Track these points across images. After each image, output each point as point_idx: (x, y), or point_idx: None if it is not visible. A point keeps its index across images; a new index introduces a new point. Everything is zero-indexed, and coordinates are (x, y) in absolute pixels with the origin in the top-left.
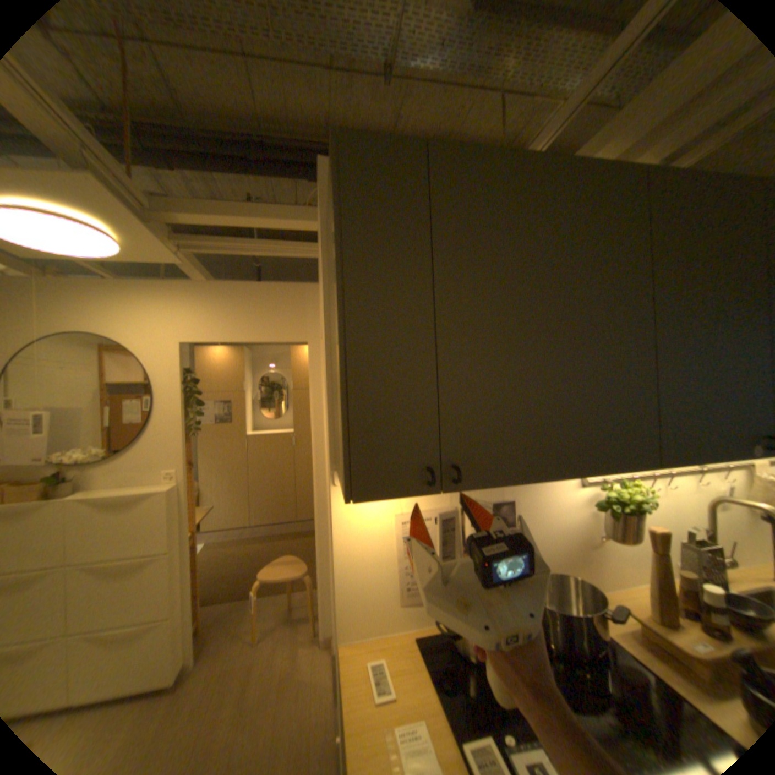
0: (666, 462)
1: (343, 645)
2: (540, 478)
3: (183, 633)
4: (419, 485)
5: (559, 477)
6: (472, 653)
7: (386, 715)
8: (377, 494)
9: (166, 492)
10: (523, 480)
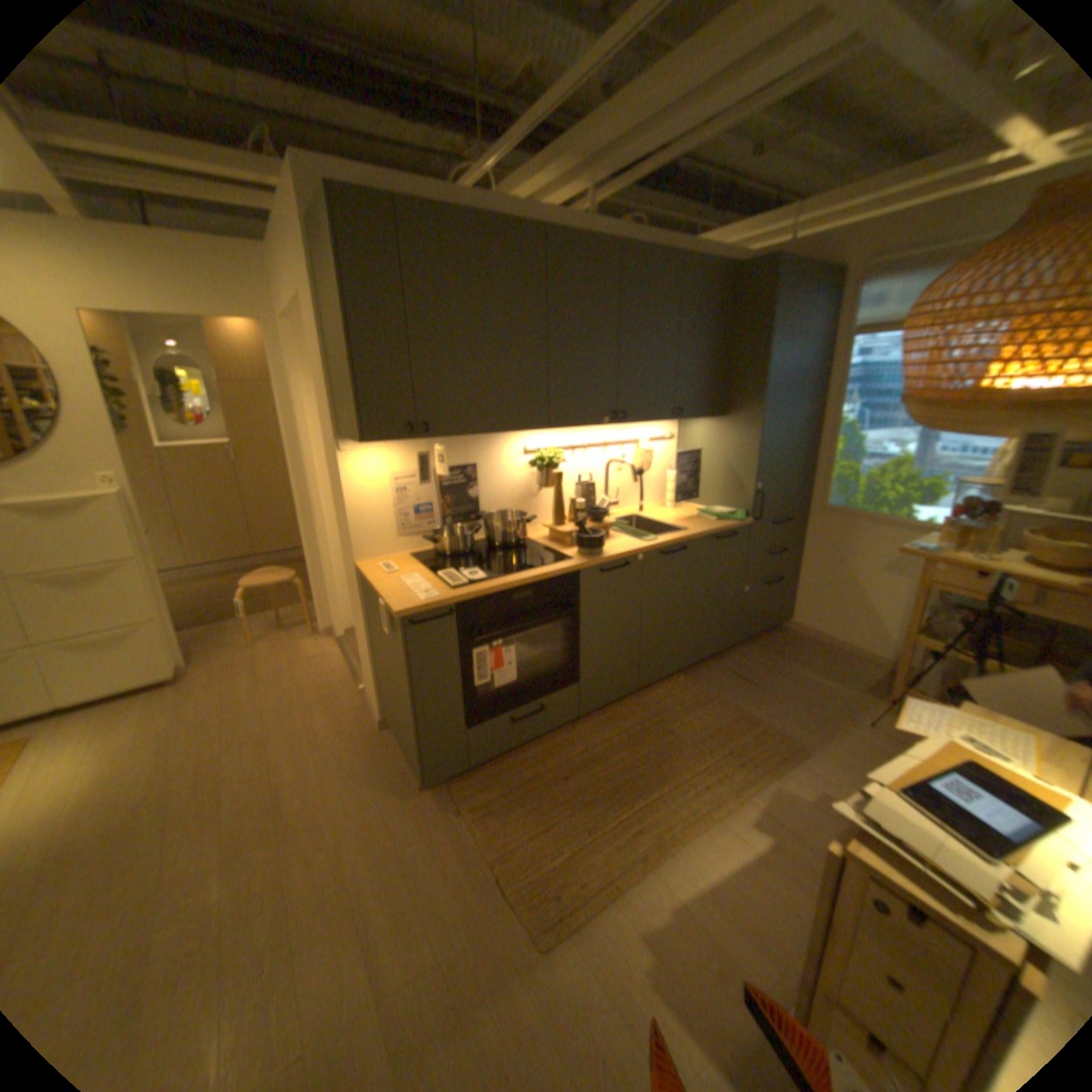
0: (554, 429)
1: (357, 564)
2: (476, 436)
3: (165, 640)
4: (402, 439)
5: (487, 435)
6: (445, 552)
7: (392, 577)
8: (377, 441)
9: (113, 496)
10: (466, 436)
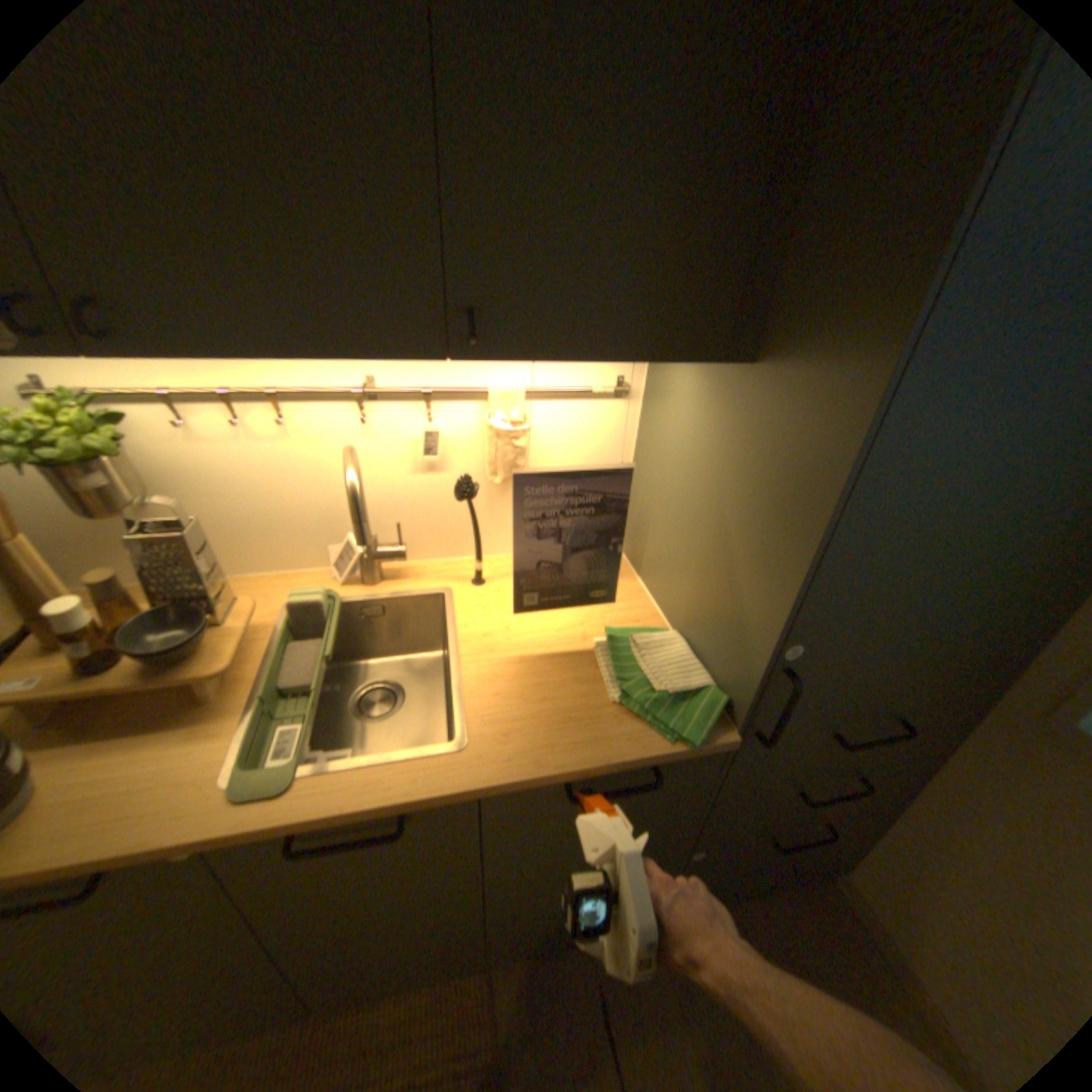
0: None
1: None
2: None
3: None
4: None
5: None
6: None
7: None
8: None
9: None
10: None
